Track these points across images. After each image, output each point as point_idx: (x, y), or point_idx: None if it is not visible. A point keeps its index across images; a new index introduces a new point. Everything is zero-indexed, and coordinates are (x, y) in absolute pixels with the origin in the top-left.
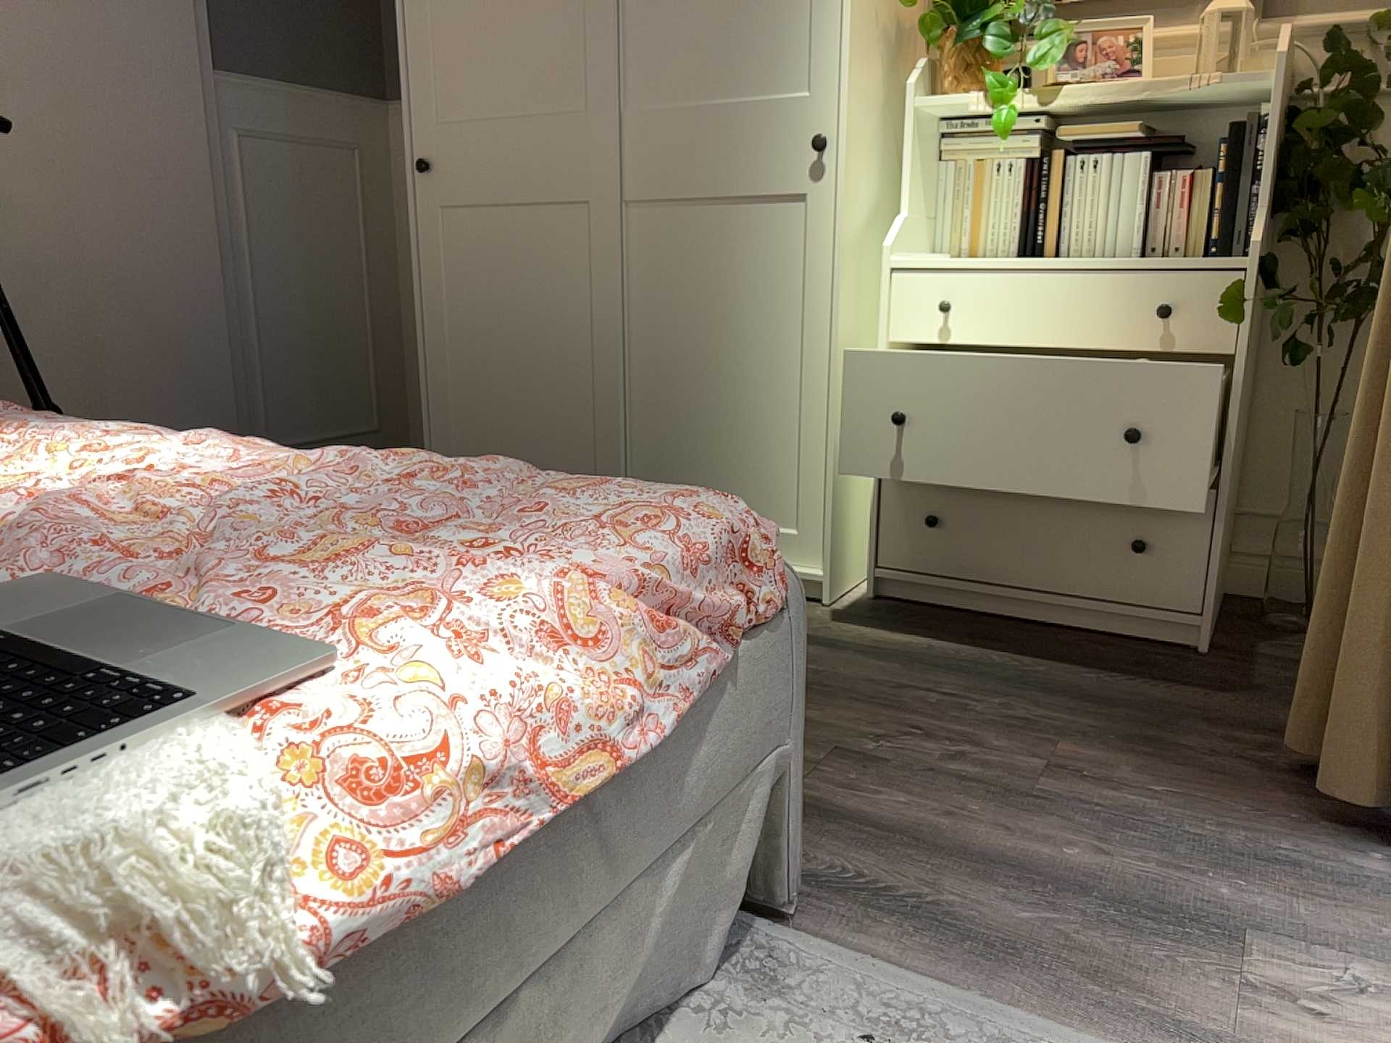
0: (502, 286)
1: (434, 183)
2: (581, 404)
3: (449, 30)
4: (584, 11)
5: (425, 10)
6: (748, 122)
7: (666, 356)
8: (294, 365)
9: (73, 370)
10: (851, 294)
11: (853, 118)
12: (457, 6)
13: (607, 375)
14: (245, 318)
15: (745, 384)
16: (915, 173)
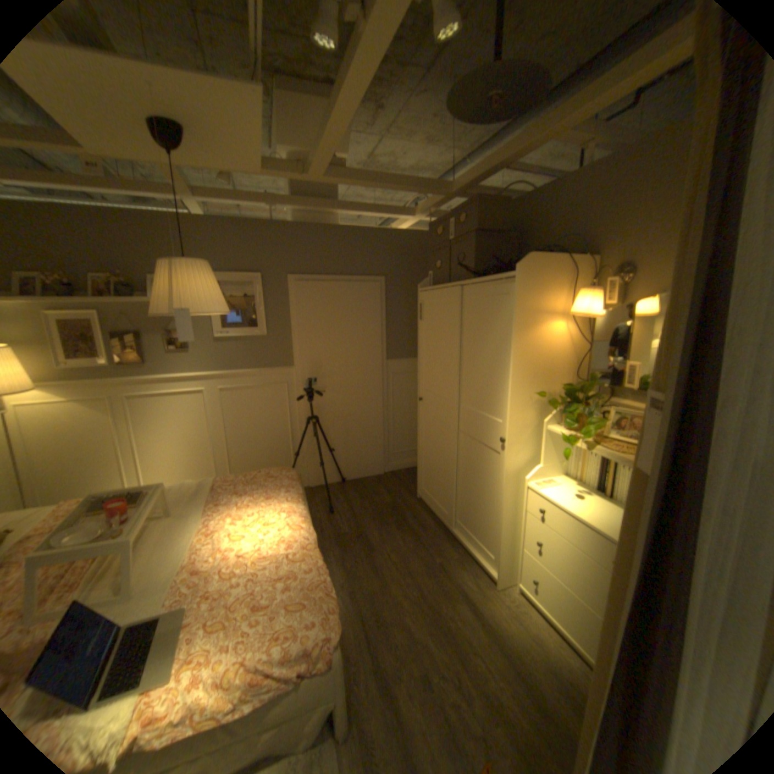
0: (433, 439)
1: (422, 404)
2: (446, 482)
3: (427, 365)
4: (452, 373)
5: (422, 358)
6: (487, 422)
7: (466, 480)
8: (401, 431)
9: (341, 437)
10: (513, 490)
11: (513, 435)
12: (428, 359)
13: (451, 478)
14: (388, 421)
15: (483, 501)
16: (549, 450)
